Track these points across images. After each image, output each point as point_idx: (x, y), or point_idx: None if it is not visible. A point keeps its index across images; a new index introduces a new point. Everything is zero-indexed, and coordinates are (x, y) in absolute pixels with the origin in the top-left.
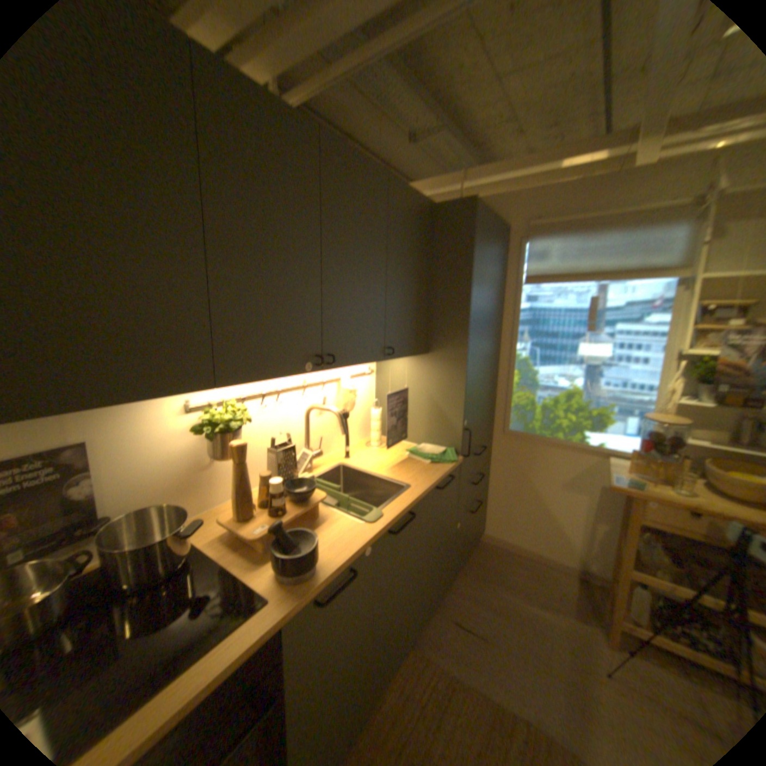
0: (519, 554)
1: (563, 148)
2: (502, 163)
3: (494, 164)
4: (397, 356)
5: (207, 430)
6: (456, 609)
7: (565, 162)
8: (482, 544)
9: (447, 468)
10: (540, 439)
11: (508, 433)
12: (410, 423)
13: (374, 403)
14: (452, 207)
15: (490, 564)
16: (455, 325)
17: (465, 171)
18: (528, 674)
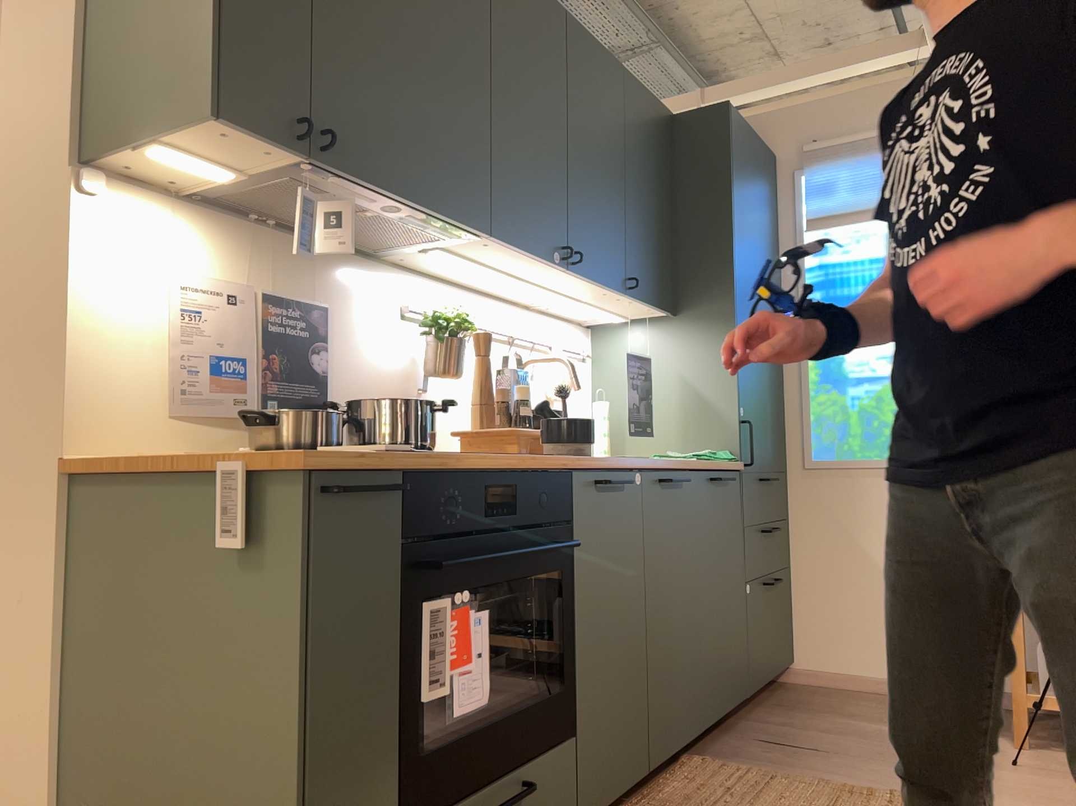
0: (861, 687)
1: (833, 58)
2: (754, 79)
3: (743, 82)
4: (638, 304)
5: (441, 321)
6: (760, 731)
7: (838, 75)
8: (793, 684)
9: (724, 465)
10: (864, 465)
11: (813, 466)
12: (655, 429)
13: (599, 395)
14: (697, 119)
15: (811, 698)
16: (714, 268)
17: (702, 93)
18: (889, 767)
